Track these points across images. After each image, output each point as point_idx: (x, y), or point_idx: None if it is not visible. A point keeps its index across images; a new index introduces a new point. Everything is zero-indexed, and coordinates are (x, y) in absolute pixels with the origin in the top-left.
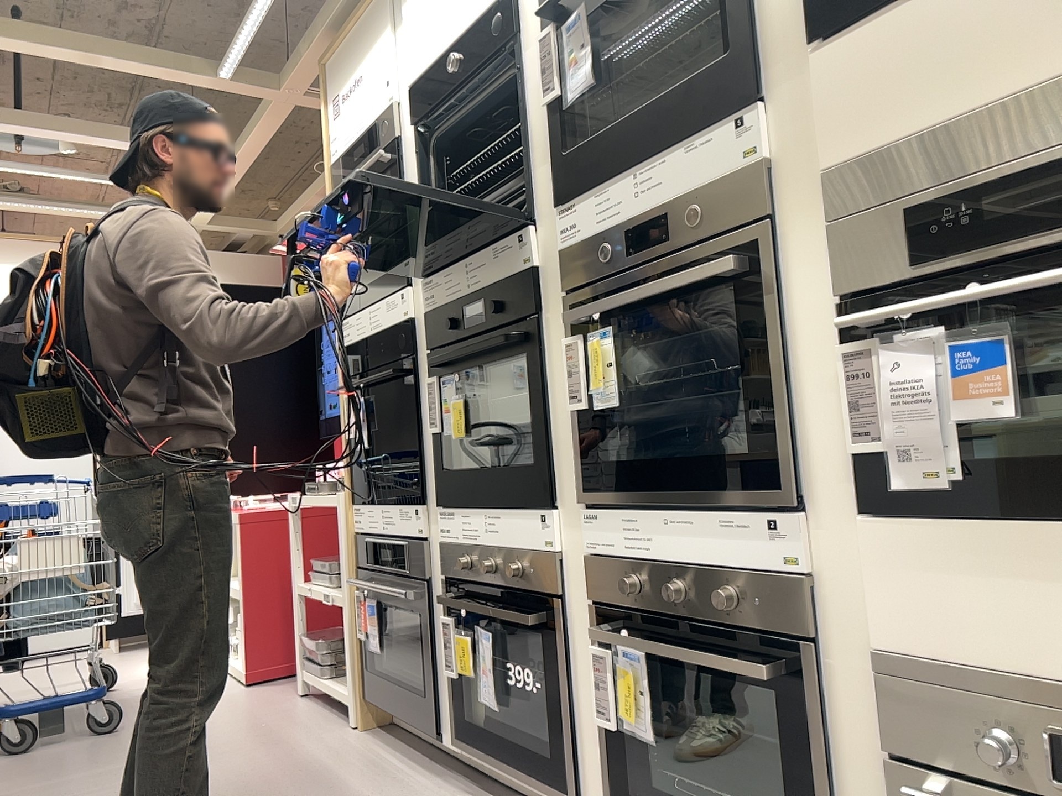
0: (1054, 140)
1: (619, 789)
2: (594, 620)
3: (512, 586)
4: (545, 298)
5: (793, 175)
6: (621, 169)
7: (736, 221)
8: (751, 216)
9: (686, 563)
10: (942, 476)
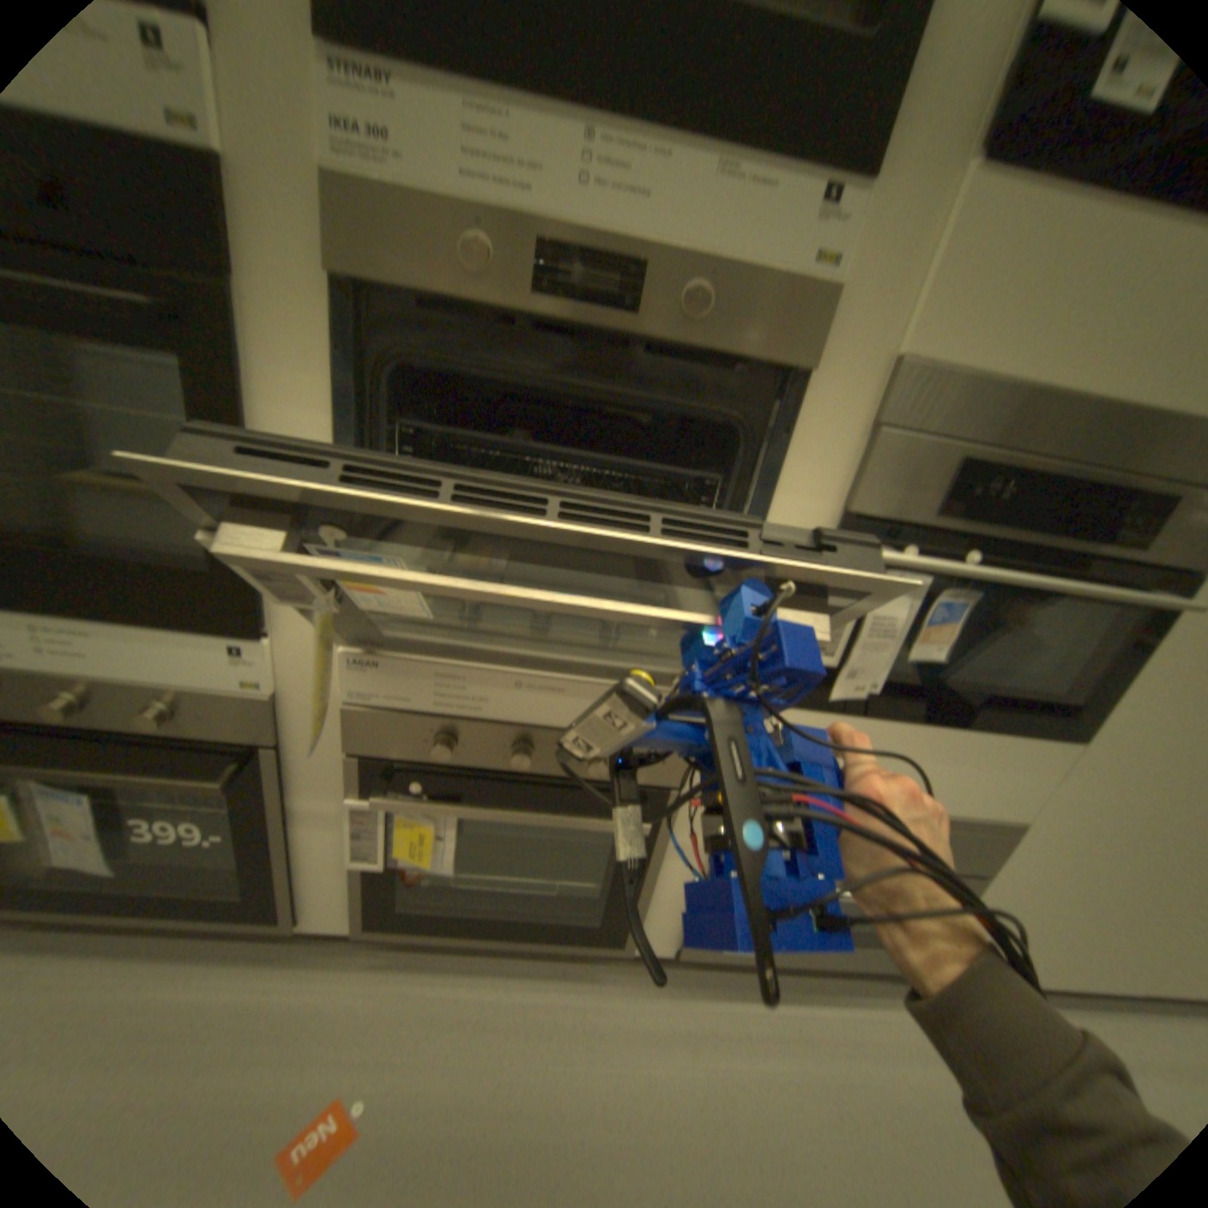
0: (1100, 458)
1: (372, 906)
2: (348, 768)
3: (138, 728)
4: (249, 250)
5: (860, 328)
6: (562, 89)
7: (767, 349)
8: (793, 358)
9: (539, 724)
10: (869, 690)
